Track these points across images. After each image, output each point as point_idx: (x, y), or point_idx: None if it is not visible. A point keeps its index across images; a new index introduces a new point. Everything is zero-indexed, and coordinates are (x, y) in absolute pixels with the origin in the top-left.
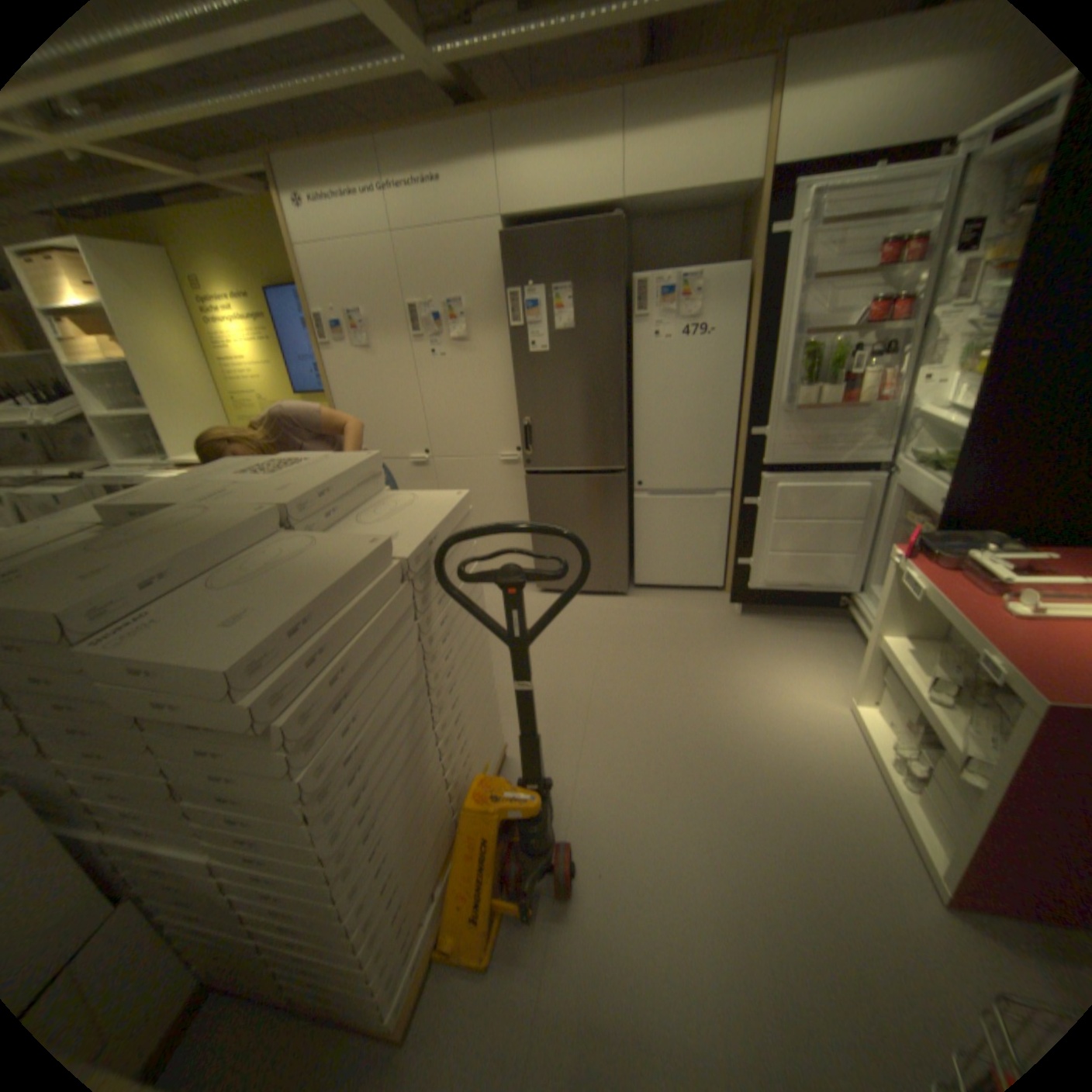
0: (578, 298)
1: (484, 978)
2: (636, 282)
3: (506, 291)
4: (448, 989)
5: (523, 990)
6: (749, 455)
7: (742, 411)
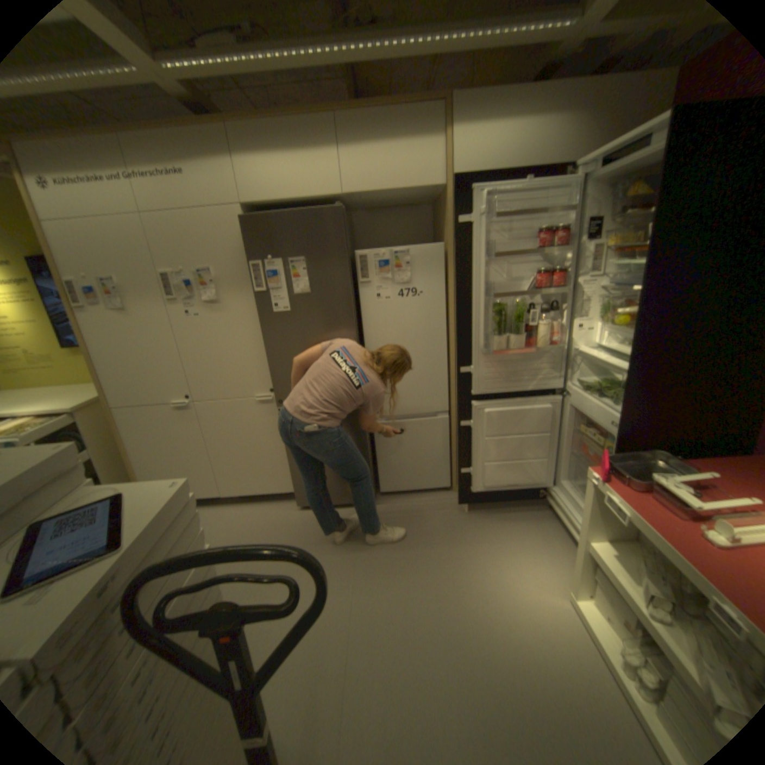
0: (311, 268)
1: None
2: (358, 256)
3: (249, 262)
4: None
5: None
6: (459, 386)
7: (449, 352)
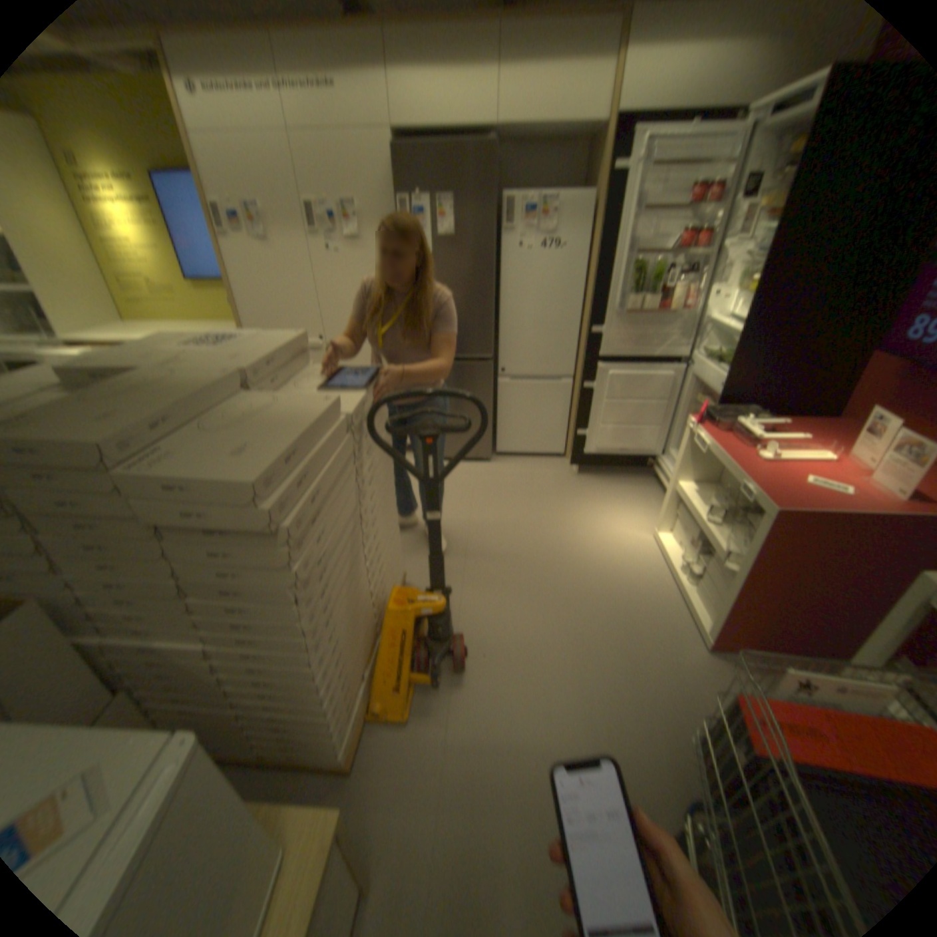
0: (458, 206)
1: (405, 725)
2: (506, 196)
3: (395, 194)
4: (379, 735)
5: (434, 729)
6: (588, 347)
7: (584, 312)
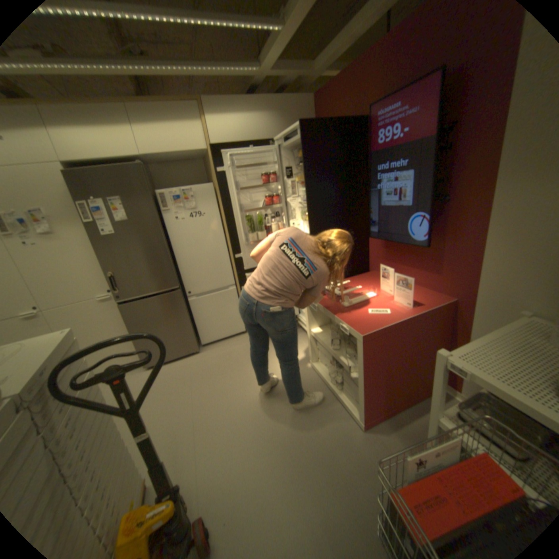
0: (125, 204)
1: None
2: (158, 194)
3: (75, 202)
4: None
5: None
6: (237, 267)
7: (229, 248)
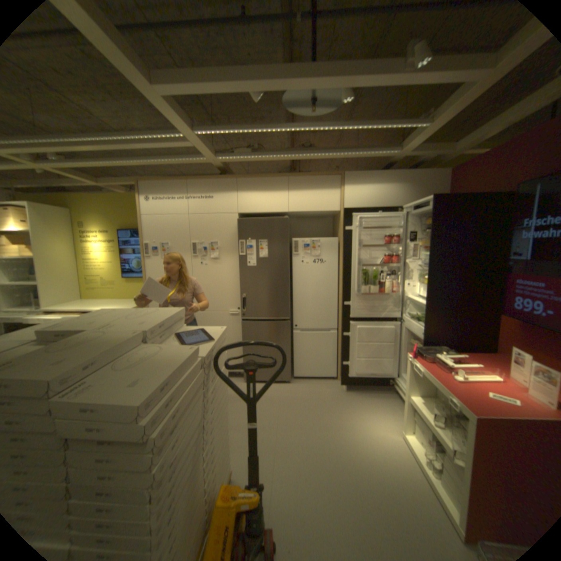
0: (270, 246)
1: None
2: (293, 241)
3: (238, 241)
4: None
5: None
6: (343, 313)
7: (339, 295)
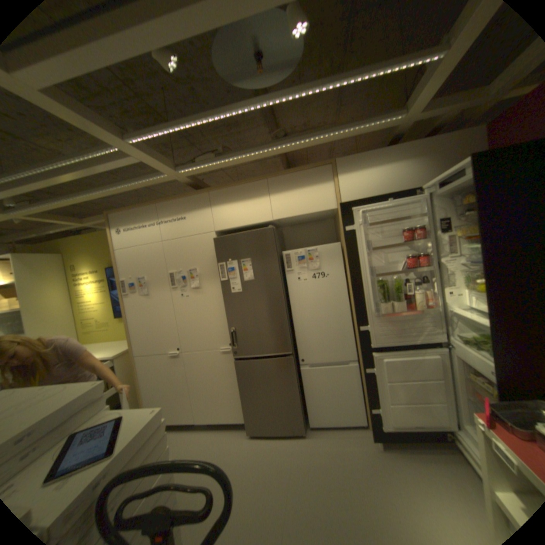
0: (255, 265)
1: None
2: (284, 255)
3: (218, 264)
4: None
5: None
6: (363, 340)
7: (353, 315)
